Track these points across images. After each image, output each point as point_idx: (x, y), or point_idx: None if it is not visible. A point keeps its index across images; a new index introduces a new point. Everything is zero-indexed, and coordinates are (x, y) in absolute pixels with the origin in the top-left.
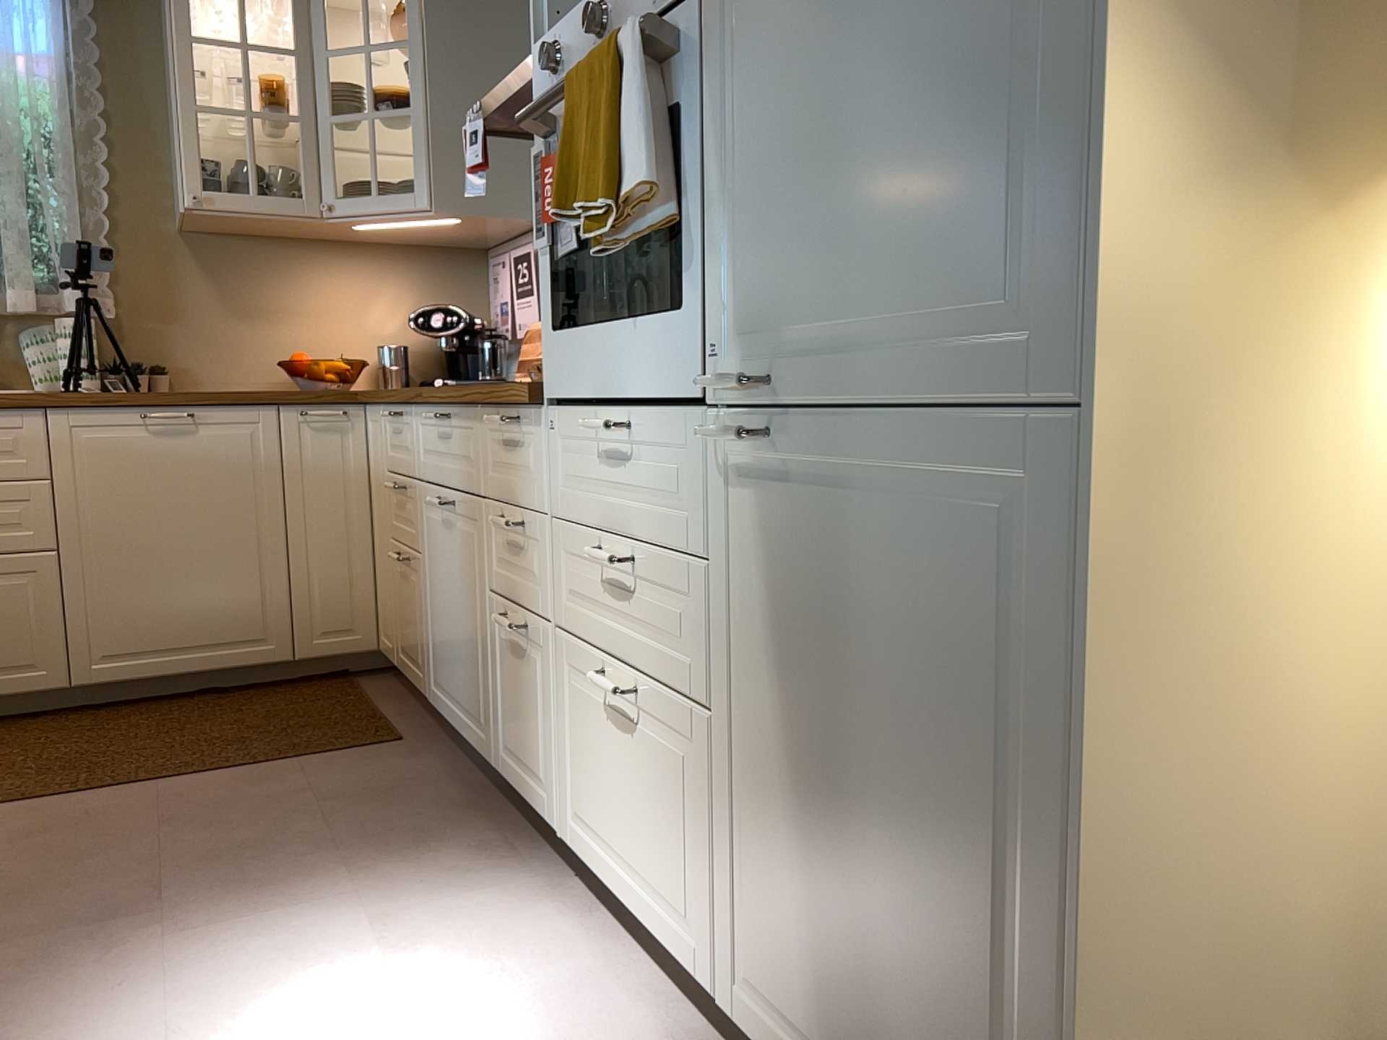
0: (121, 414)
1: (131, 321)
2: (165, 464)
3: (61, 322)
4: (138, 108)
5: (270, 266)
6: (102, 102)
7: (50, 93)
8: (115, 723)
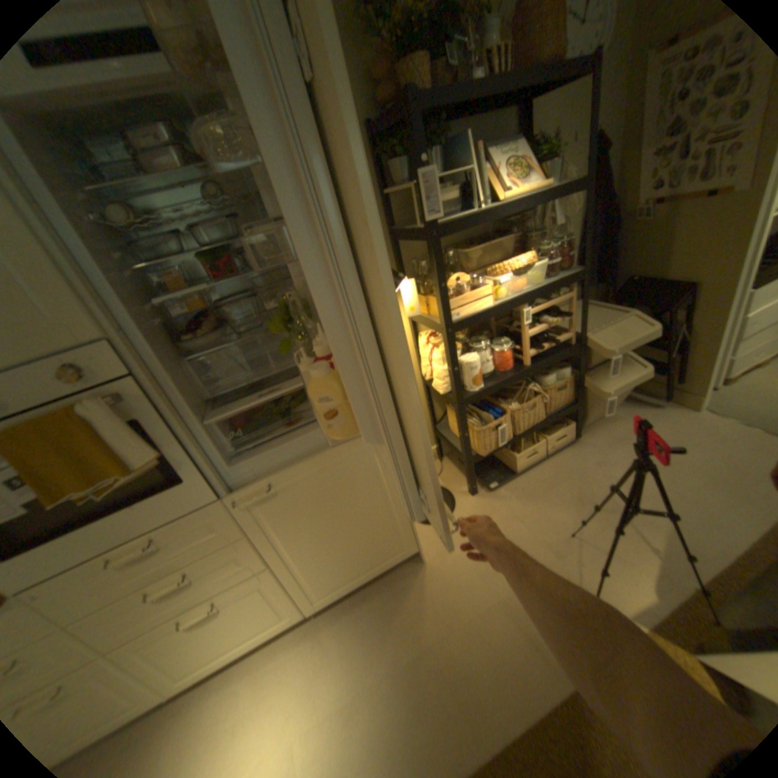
0: None
1: None
2: None
3: None
4: None
5: None
6: None
7: None
8: None
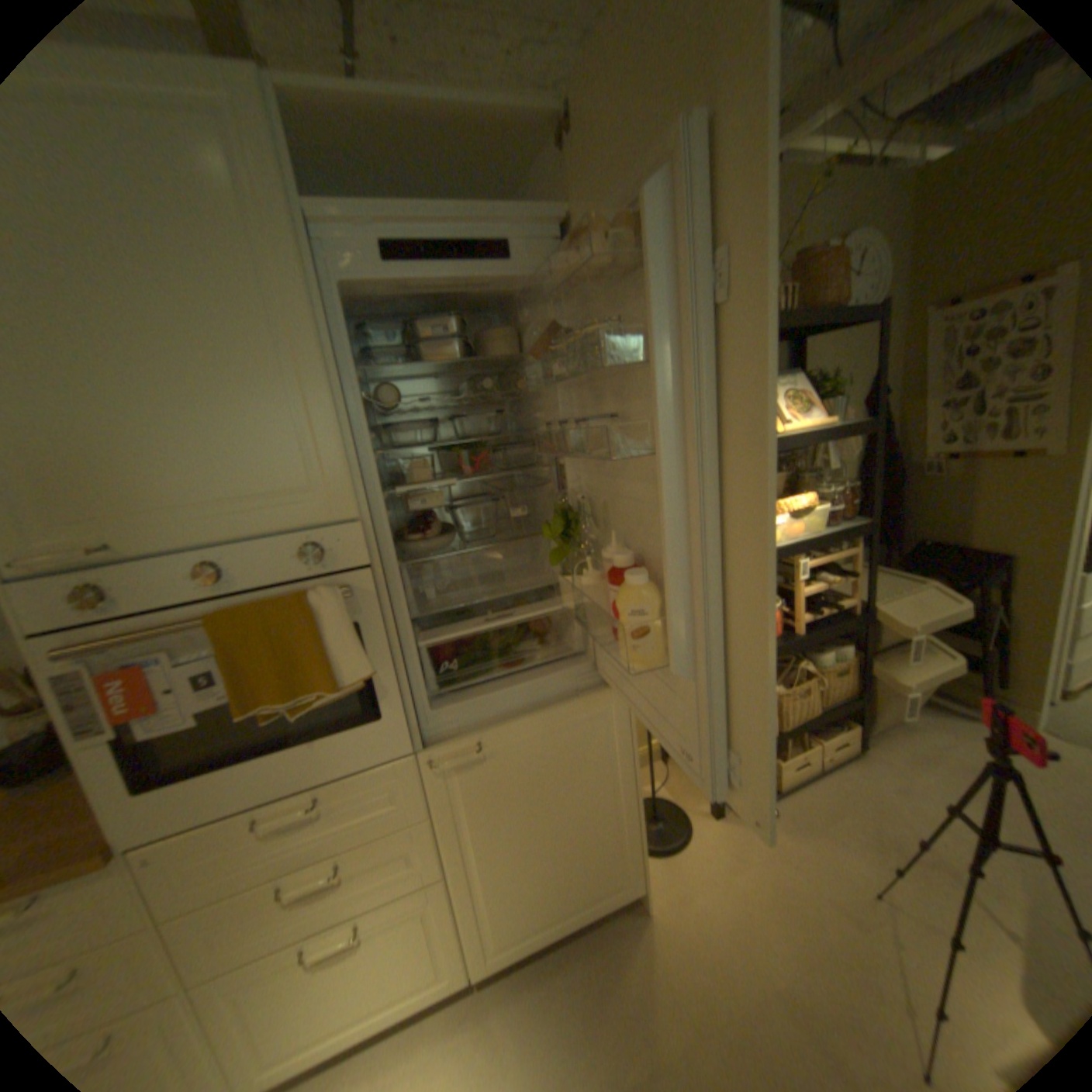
0: None
1: None
2: None
3: None
4: None
5: None
6: None
7: None
8: None
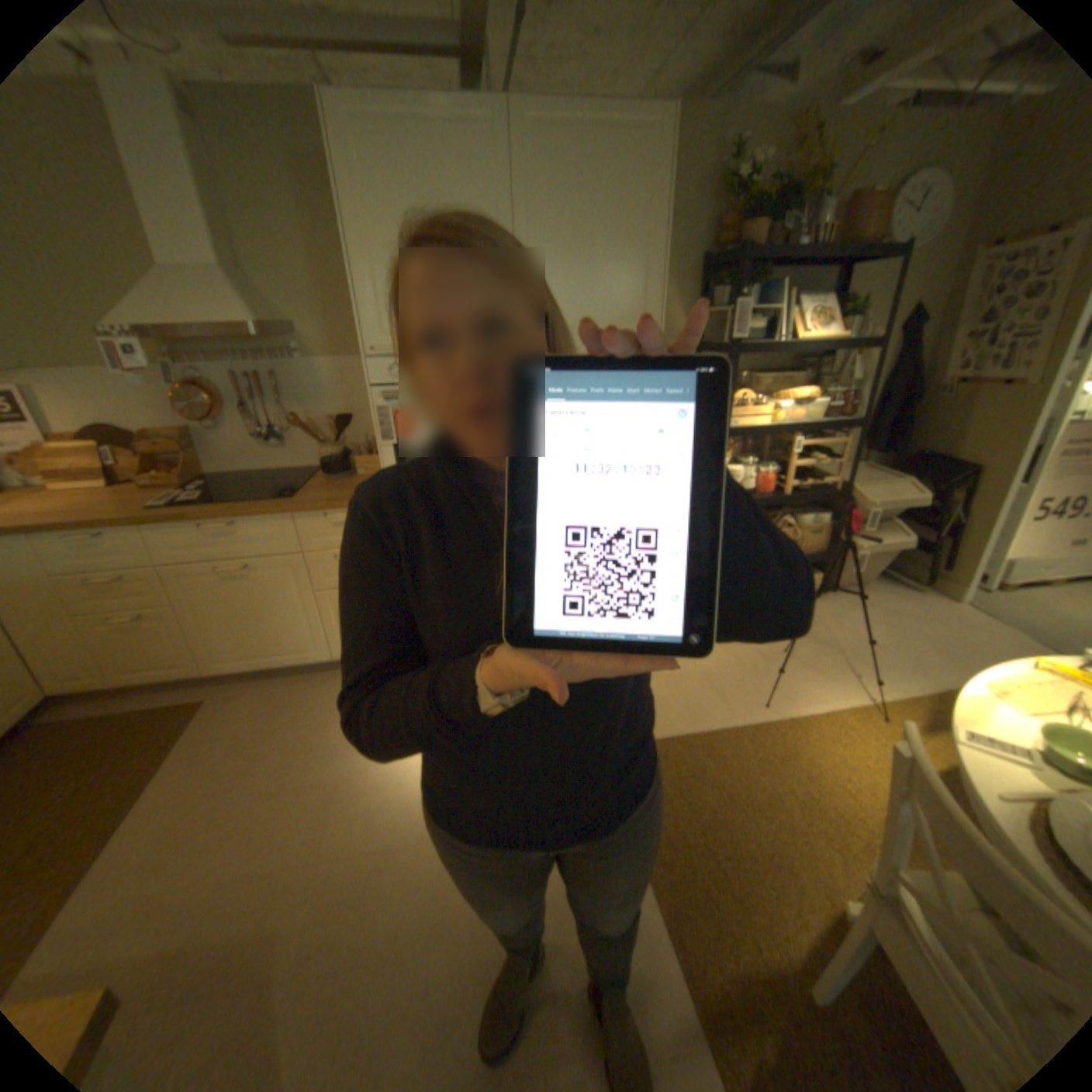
0: None
1: None
2: None
3: None
4: None
5: None
6: None
7: None
8: None
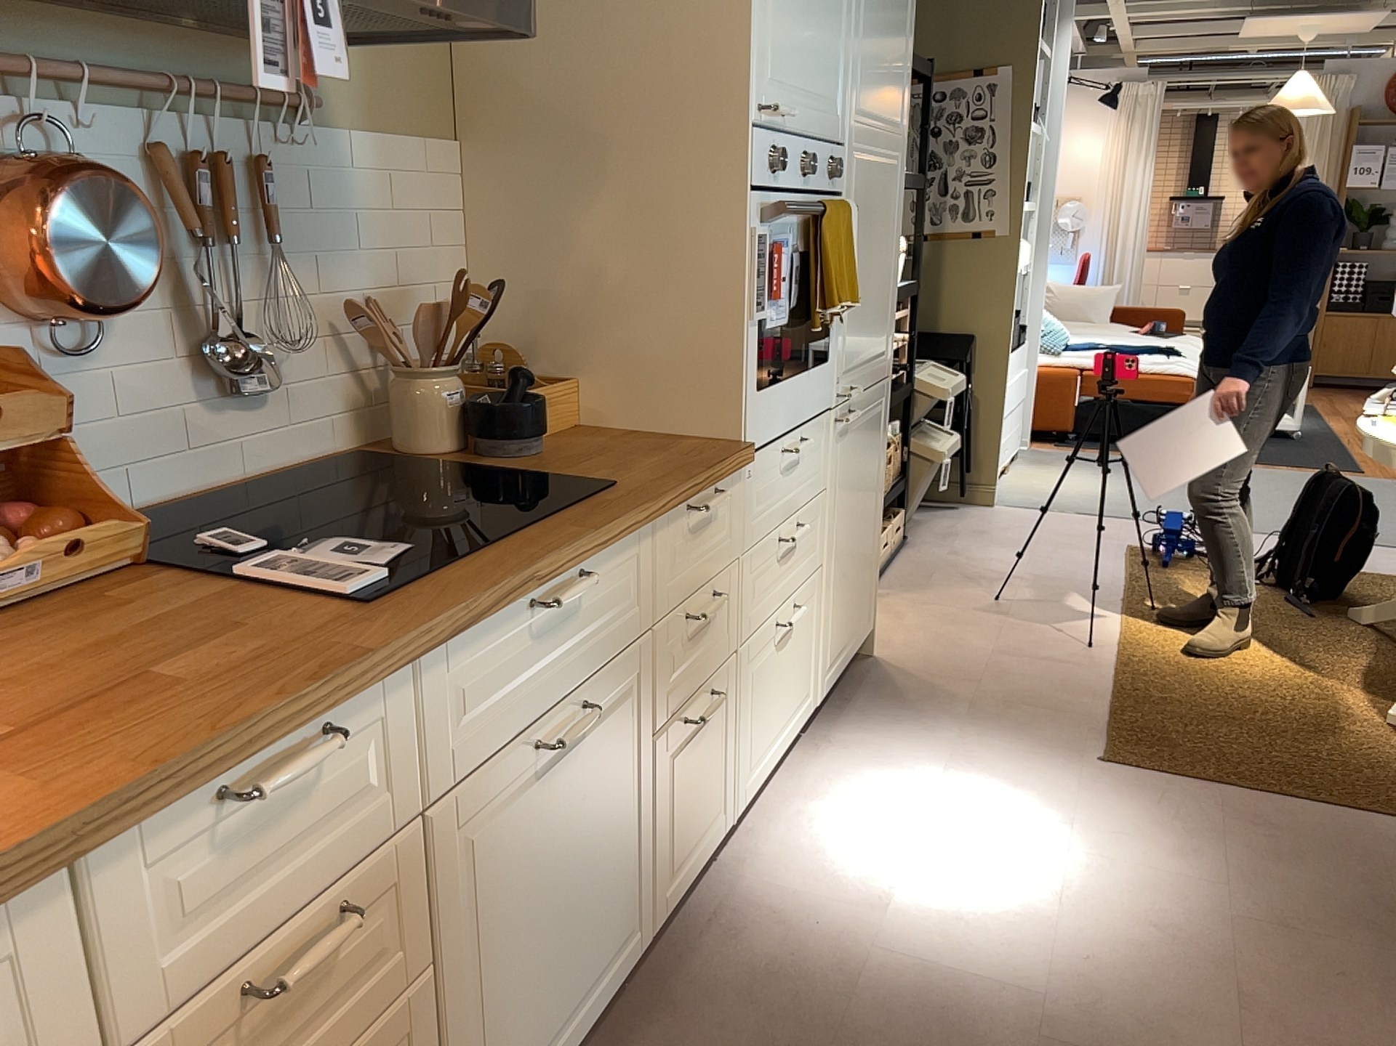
0: None
1: None
2: None
3: None
4: None
5: None
6: None
7: None
8: None
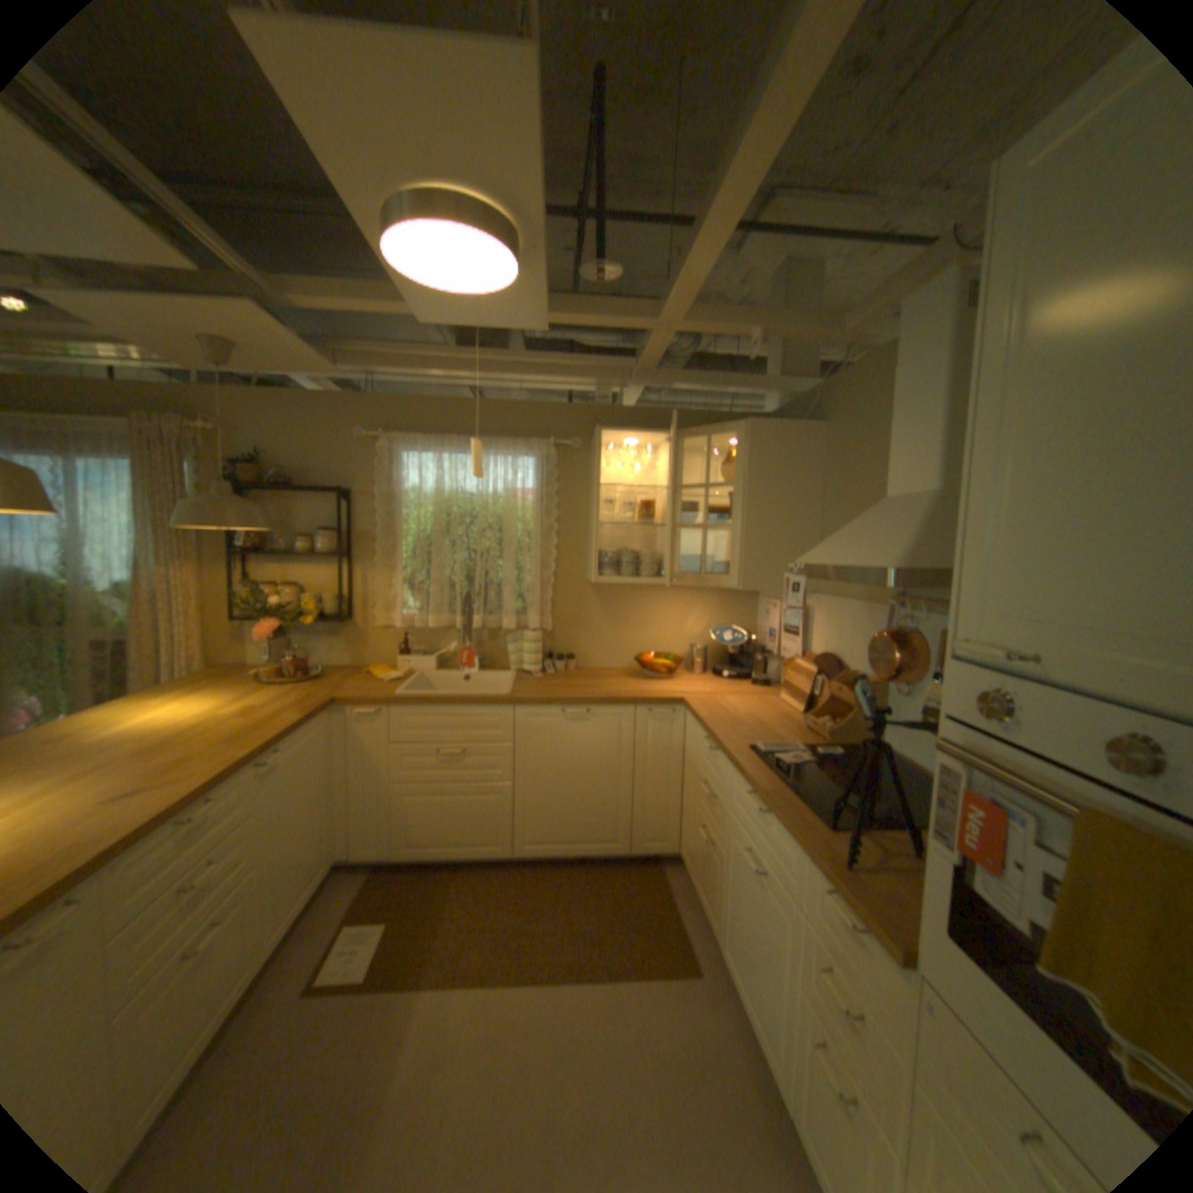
0: (552, 709)
1: (560, 628)
2: (572, 738)
3: (526, 634)
4: (573, 513)
5: (633, 597)
6: (556, 513)
7: (532, 510)
8: (532, 888)
